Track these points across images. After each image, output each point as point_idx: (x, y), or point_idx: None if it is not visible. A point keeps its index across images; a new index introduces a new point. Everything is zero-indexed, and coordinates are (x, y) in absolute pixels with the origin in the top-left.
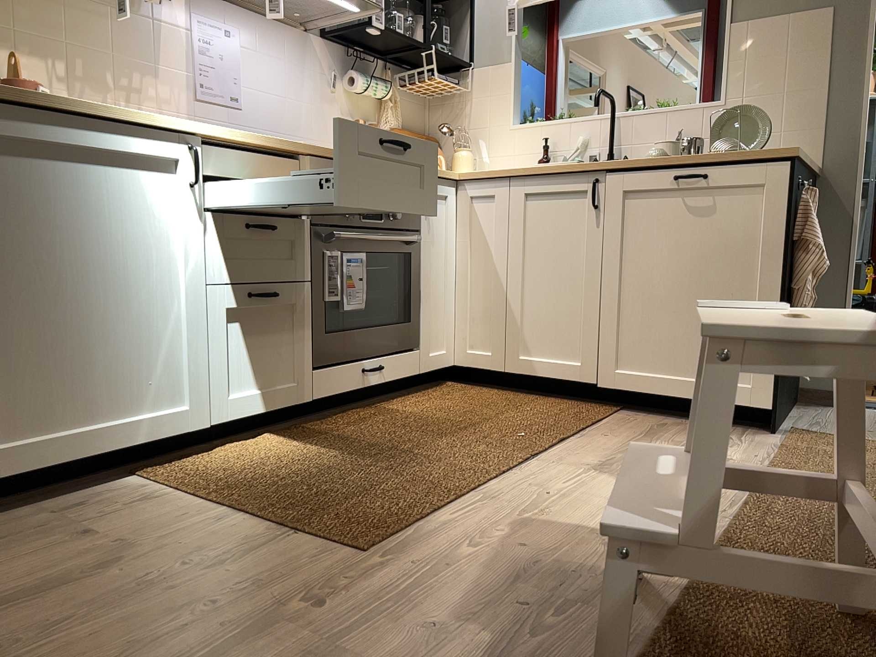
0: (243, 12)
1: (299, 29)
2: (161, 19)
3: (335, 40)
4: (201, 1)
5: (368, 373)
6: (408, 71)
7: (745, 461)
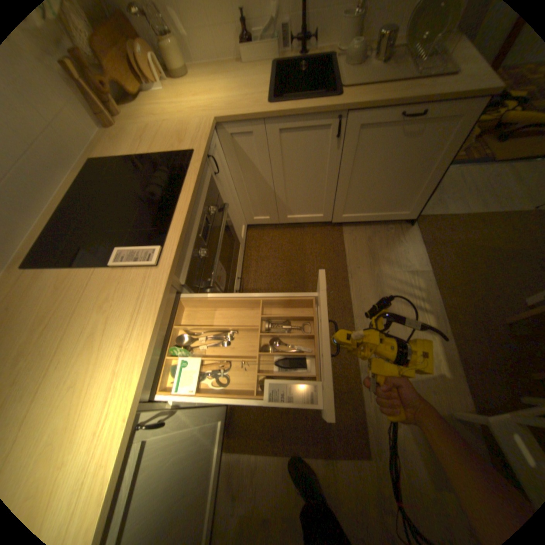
0: None
1: None
2: None
3: None
4: None
5: (236, 289)
6: None
7: (420, 268)
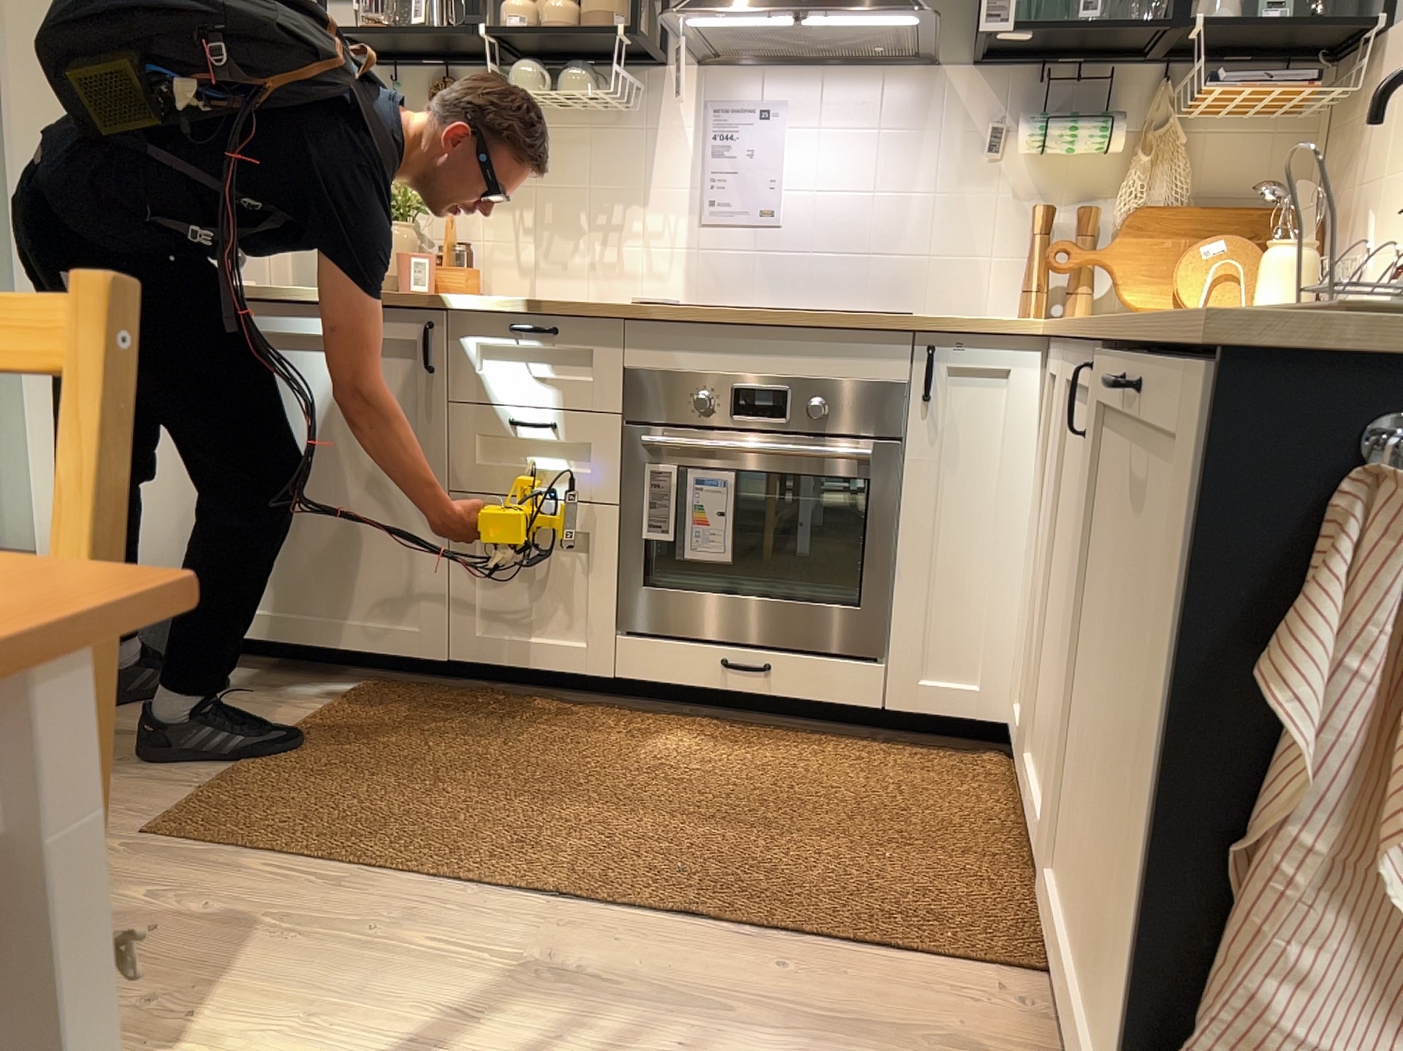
0: (814, 65)
1: (913, 64)
2: (653, 122)
3: (1001, 59)
4: (718, 76)
5: (735, 673)
6: (1254, 66)
7: None
